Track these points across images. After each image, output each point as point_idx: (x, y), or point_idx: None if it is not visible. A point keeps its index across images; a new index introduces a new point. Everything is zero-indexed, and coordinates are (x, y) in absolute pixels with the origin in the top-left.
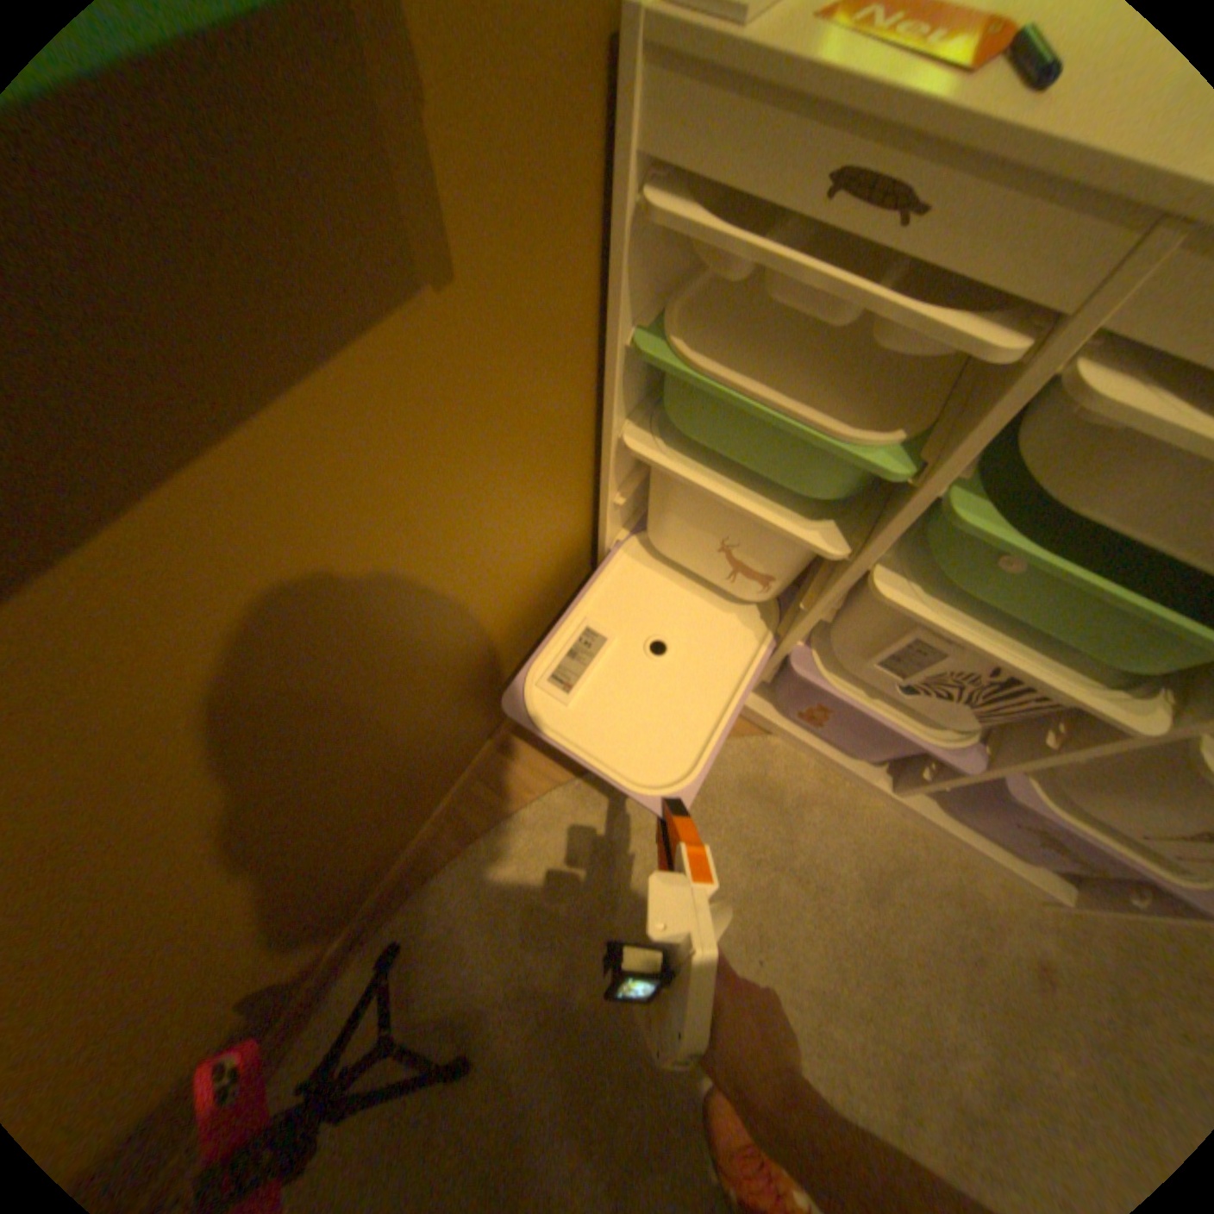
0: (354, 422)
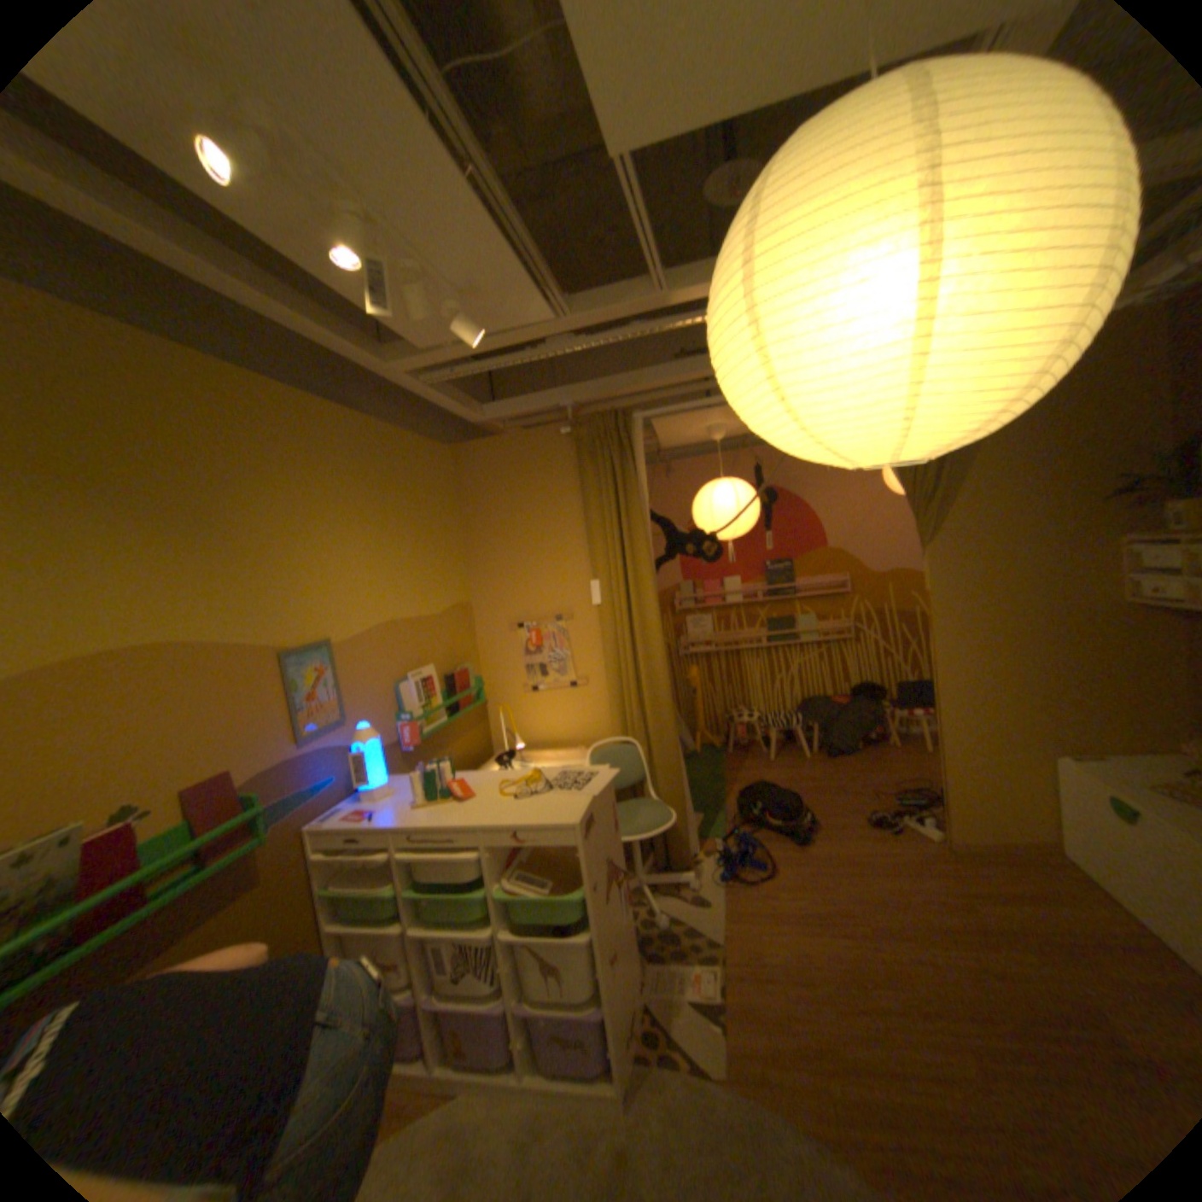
0: (231, 922)
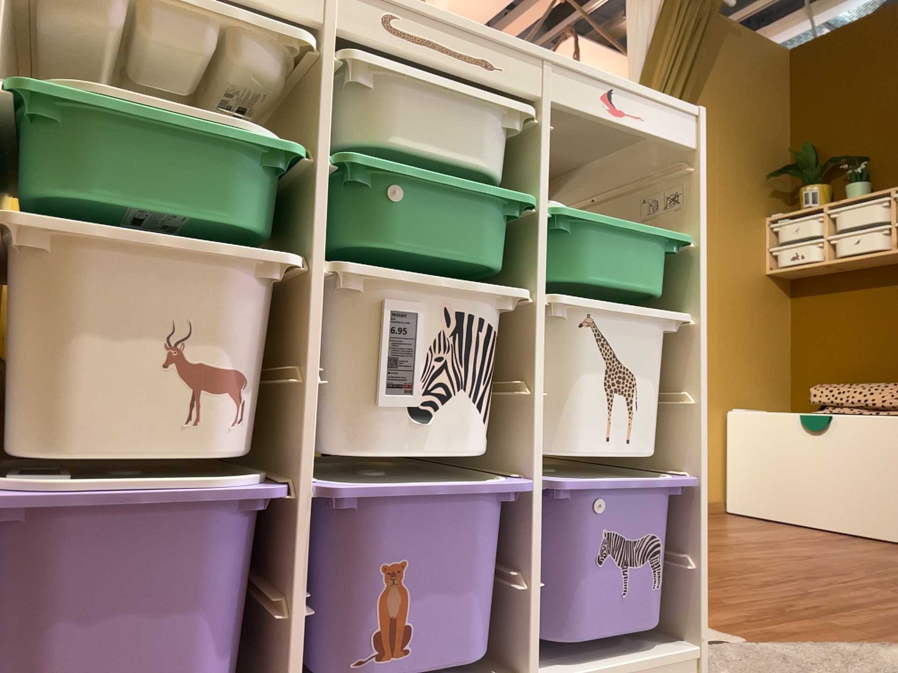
0: None
